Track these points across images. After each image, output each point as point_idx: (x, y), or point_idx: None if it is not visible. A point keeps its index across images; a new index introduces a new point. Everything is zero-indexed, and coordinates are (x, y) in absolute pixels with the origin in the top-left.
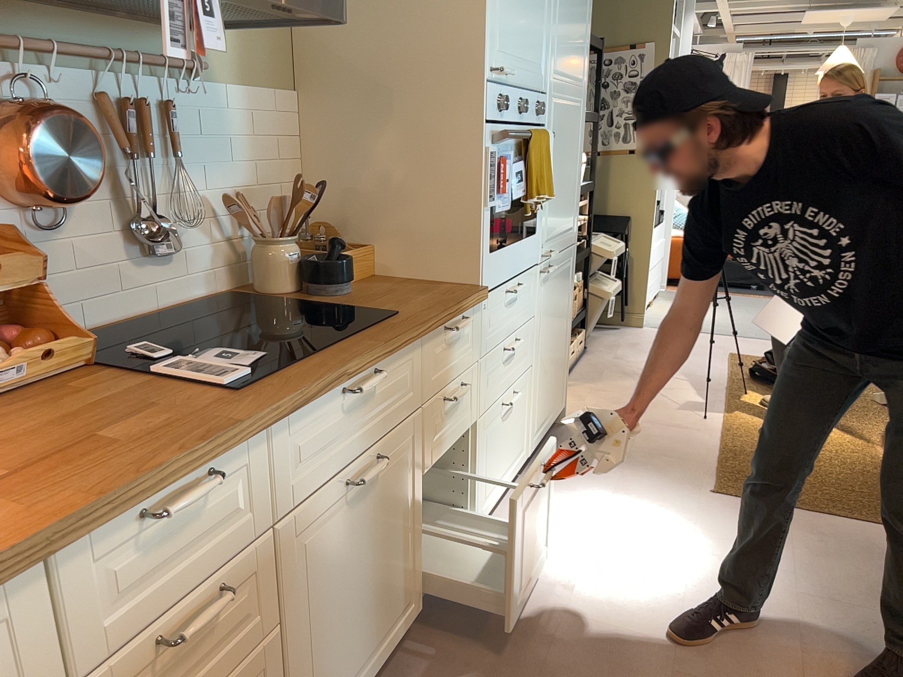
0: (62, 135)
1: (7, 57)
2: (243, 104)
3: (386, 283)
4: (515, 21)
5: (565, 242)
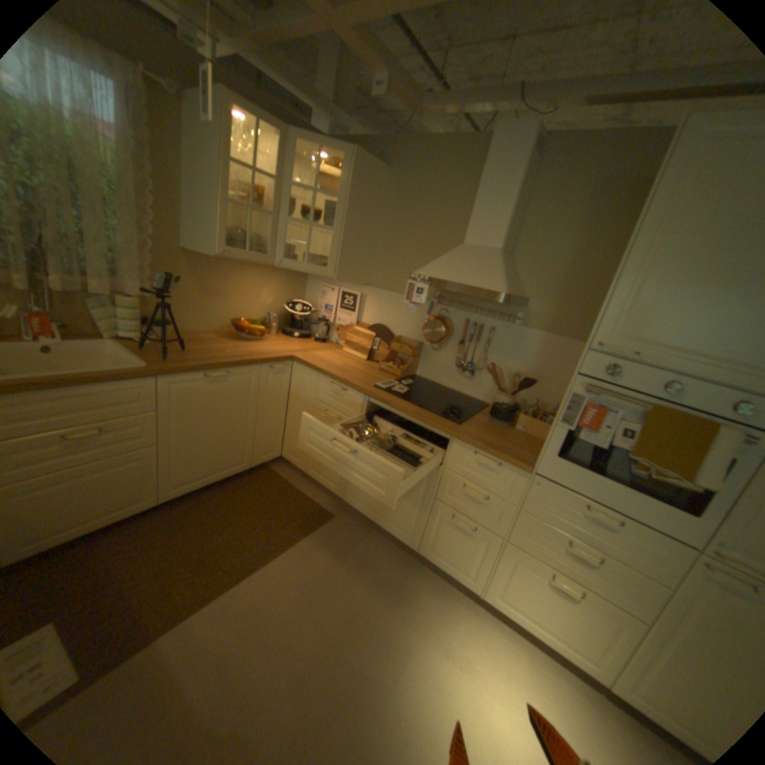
0: (434, 325)
1: (445, 305)
2: (538, 339)
3: (525, 440)
4: (674, 317)
5: None
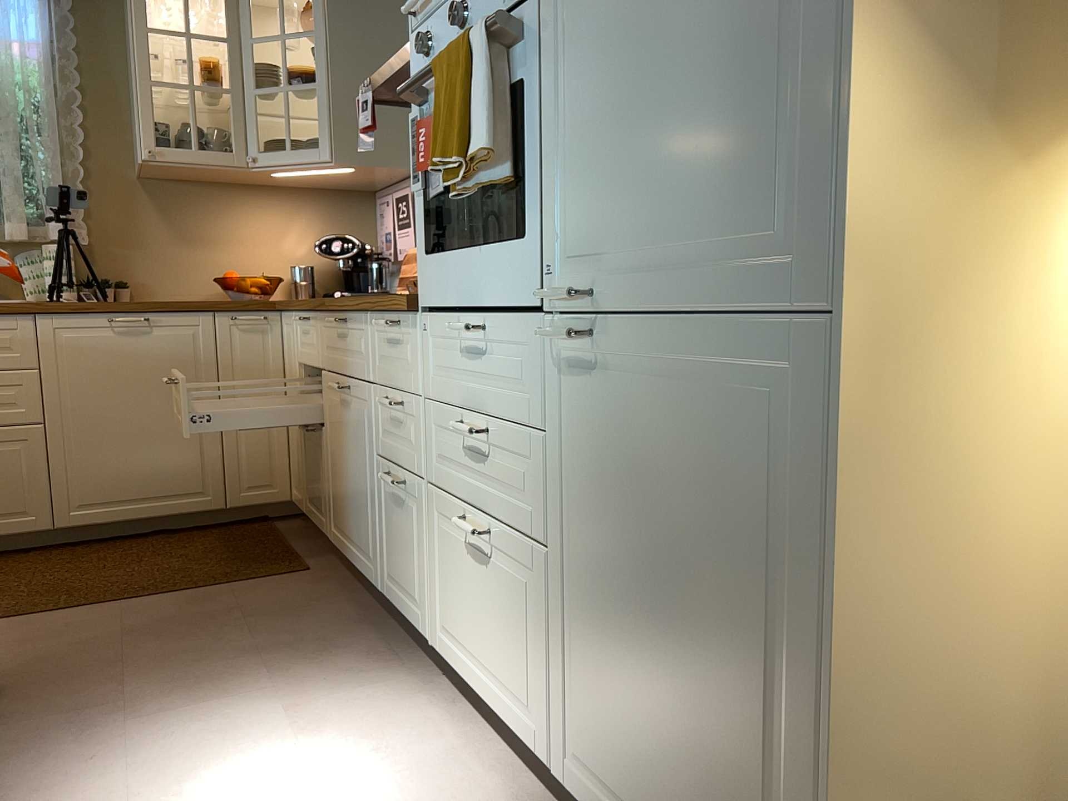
0: None
1: None
2: None
3: None
4: None
5: (707, 290)
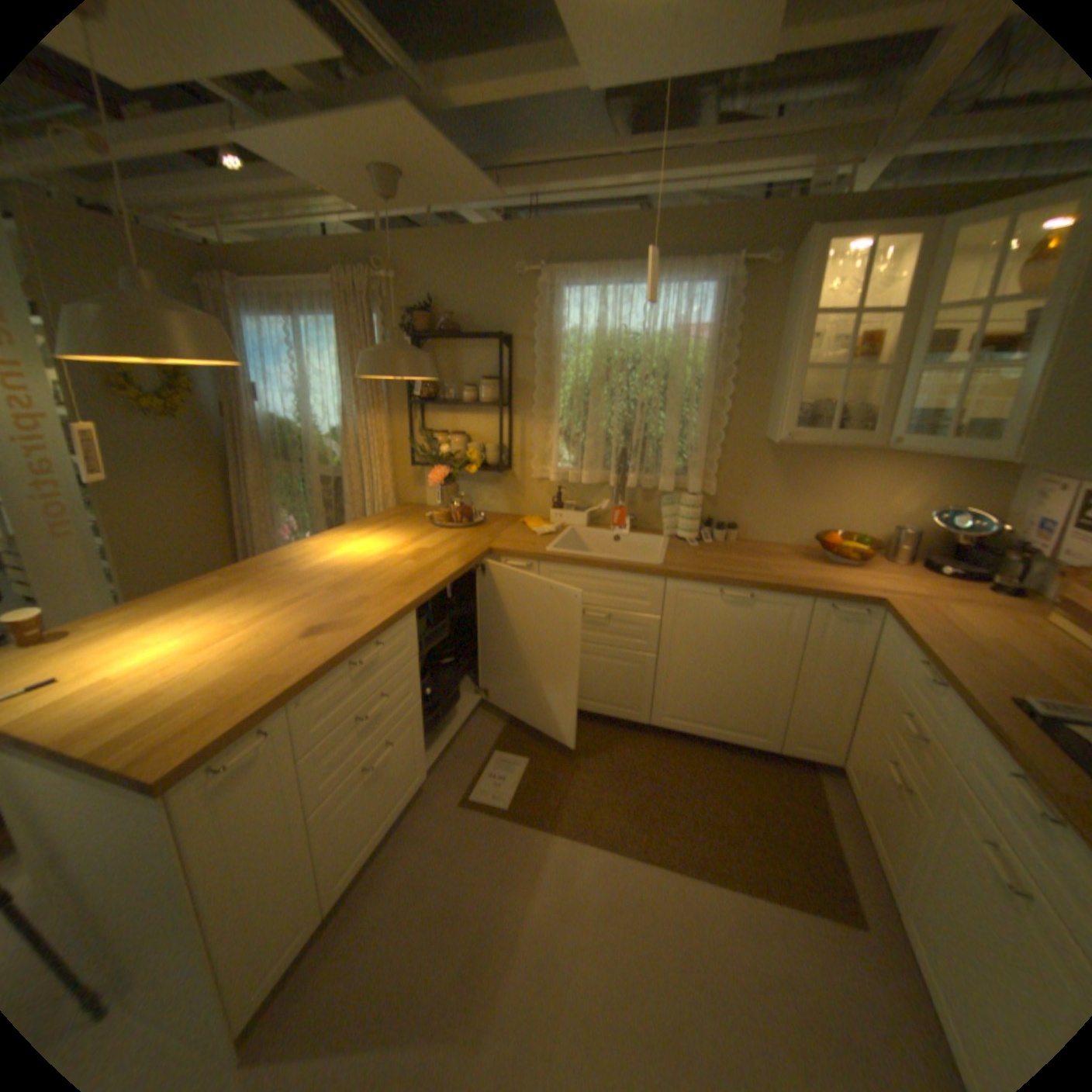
0: None
1: None
2: None
3: None
4: None
5: None
